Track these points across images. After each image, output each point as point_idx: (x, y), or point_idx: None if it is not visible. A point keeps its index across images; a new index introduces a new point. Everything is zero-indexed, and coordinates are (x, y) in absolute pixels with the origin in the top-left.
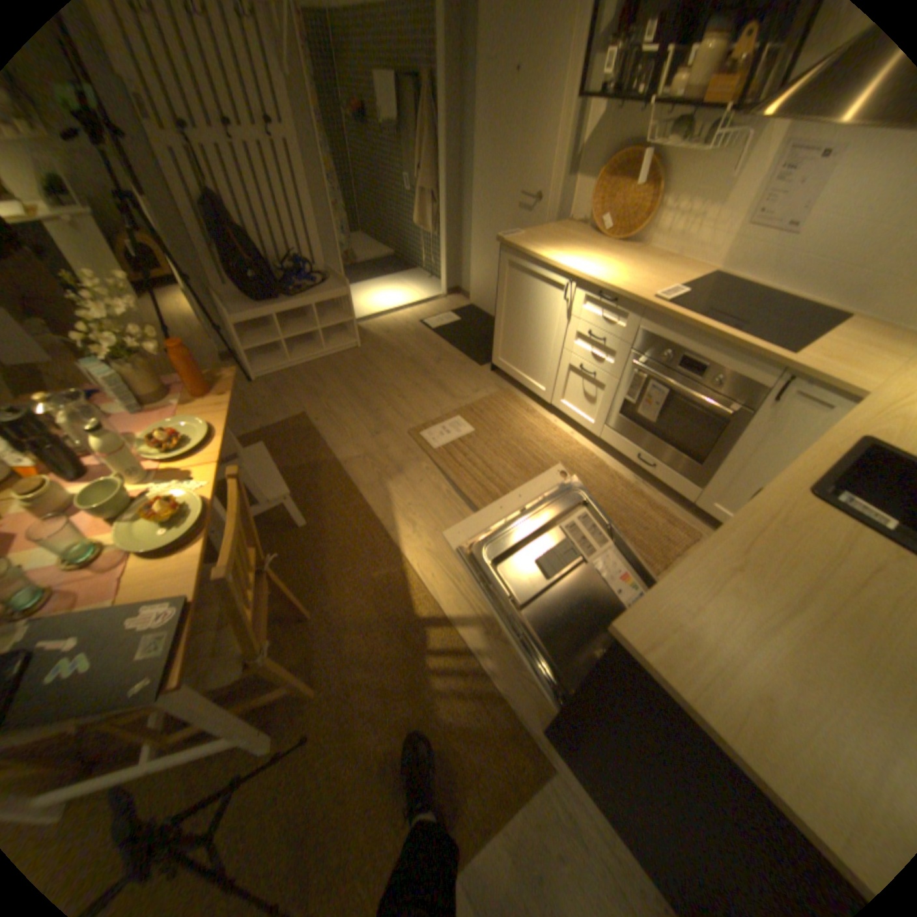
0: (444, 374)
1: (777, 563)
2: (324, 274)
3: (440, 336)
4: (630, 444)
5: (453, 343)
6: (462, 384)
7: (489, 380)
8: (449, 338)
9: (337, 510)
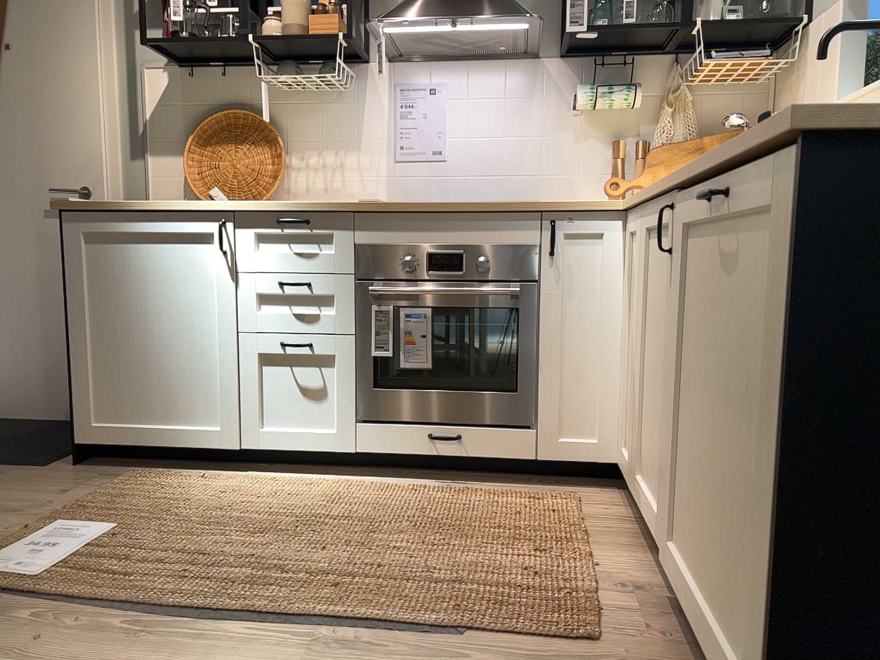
0: None
1: None
2: None
3: None
4: (411, 430)
5: None
6: (19, 495)
7: (81, 476)
8: None
9: None
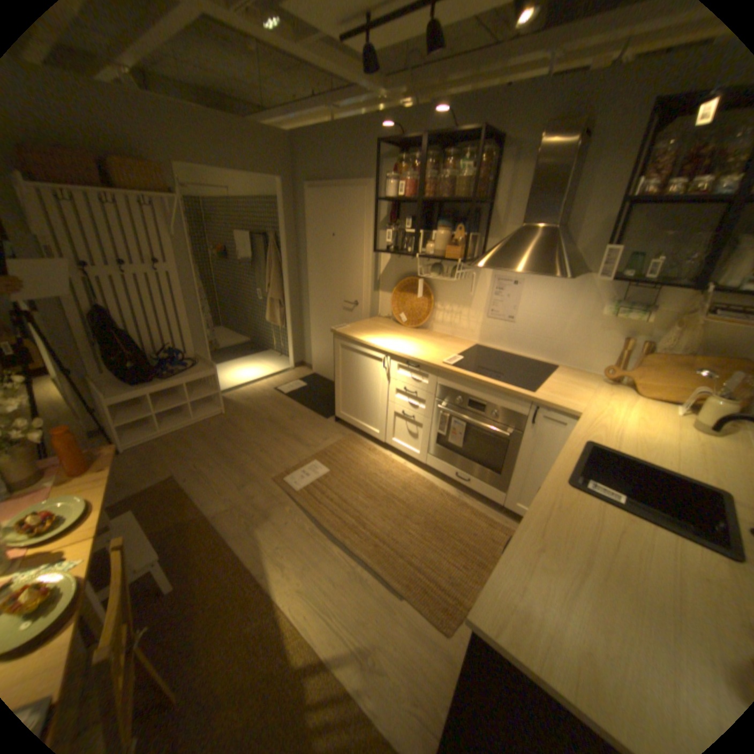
0: (298, 428)
1: (564, 541)
2: (194, 359)
3: (292, 398)
4: (449, 466)
5: (303, 403)
6: (314, 434)
7: (335, 428)
8: (299, 399)
9: (206, 567)
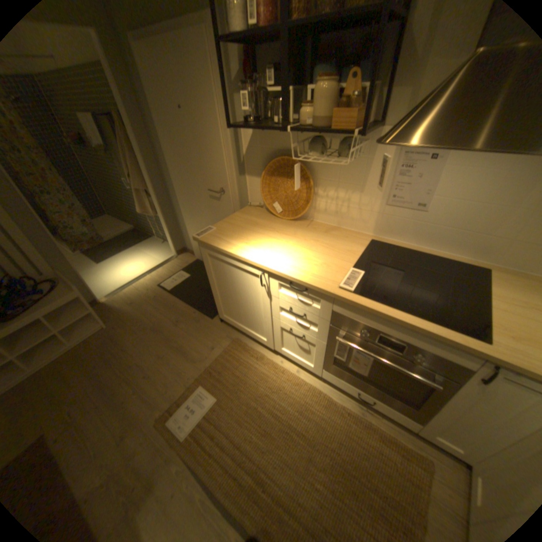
0: (182, 337)
1: None
2: (52, 281)
3: (175, 297)
4: (349, 385)
5: (187, 301)
6: (199, 344)
7: (220, 332)
8: (182, 297)
9: None
